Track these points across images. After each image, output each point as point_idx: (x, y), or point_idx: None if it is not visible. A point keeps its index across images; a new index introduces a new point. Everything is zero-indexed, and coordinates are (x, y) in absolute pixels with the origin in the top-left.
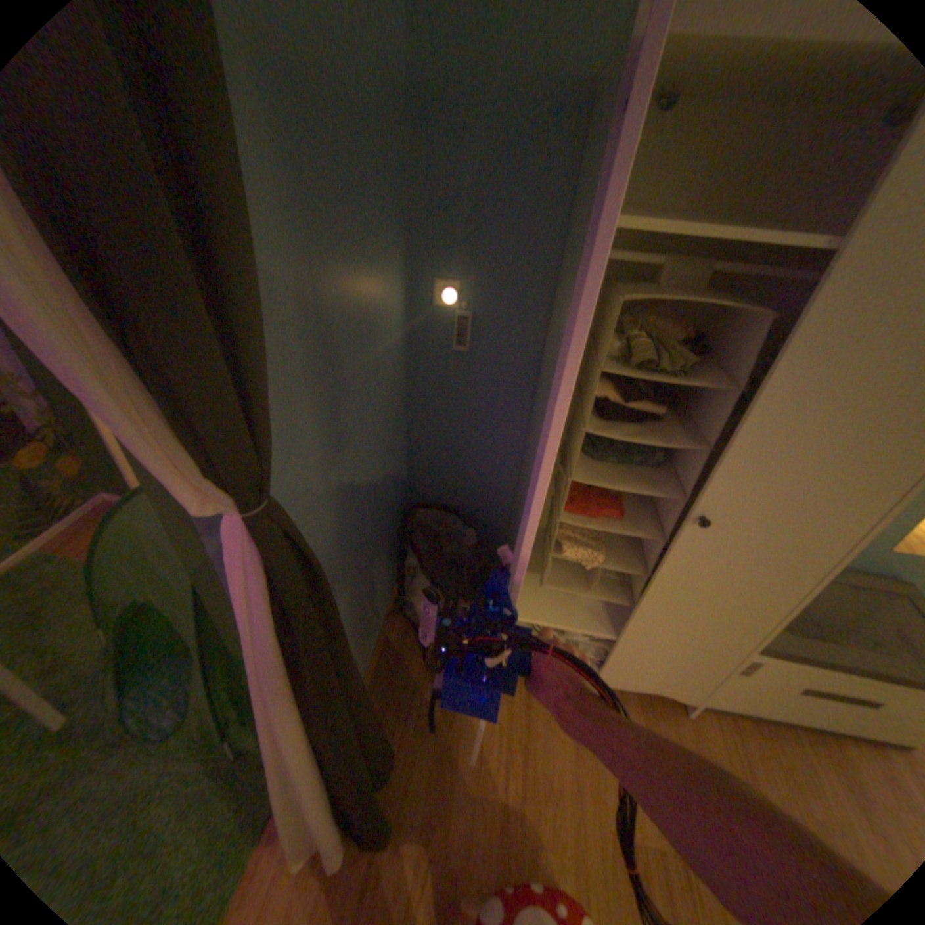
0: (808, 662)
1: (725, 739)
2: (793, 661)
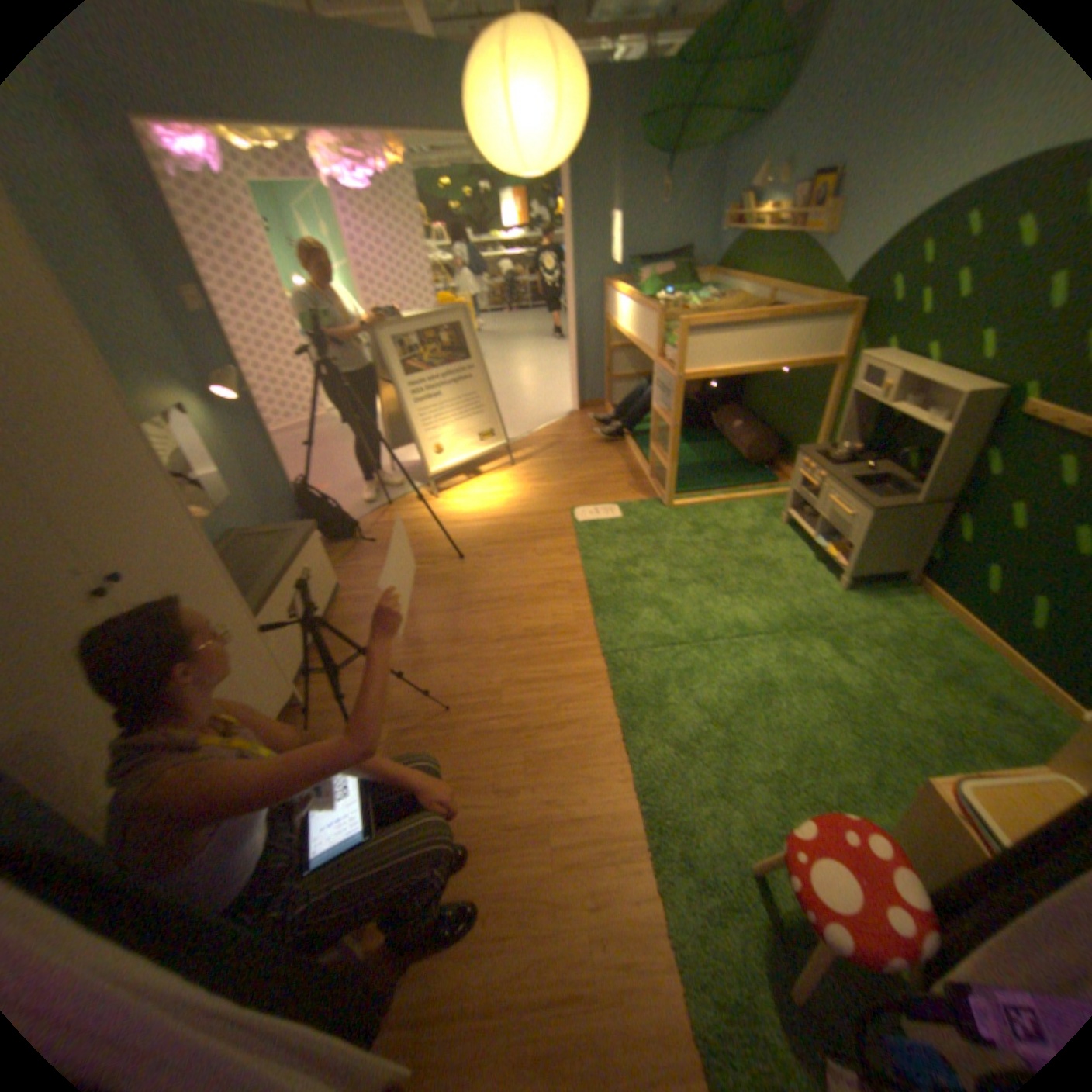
0: (268, 601)
1: (319, 683)
2: (266, 609)
